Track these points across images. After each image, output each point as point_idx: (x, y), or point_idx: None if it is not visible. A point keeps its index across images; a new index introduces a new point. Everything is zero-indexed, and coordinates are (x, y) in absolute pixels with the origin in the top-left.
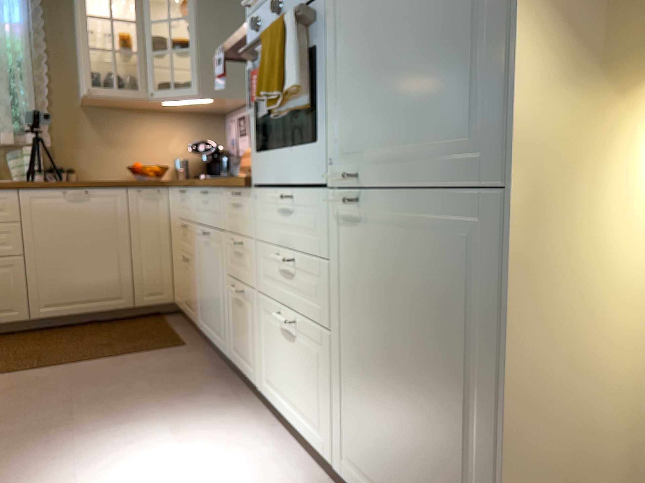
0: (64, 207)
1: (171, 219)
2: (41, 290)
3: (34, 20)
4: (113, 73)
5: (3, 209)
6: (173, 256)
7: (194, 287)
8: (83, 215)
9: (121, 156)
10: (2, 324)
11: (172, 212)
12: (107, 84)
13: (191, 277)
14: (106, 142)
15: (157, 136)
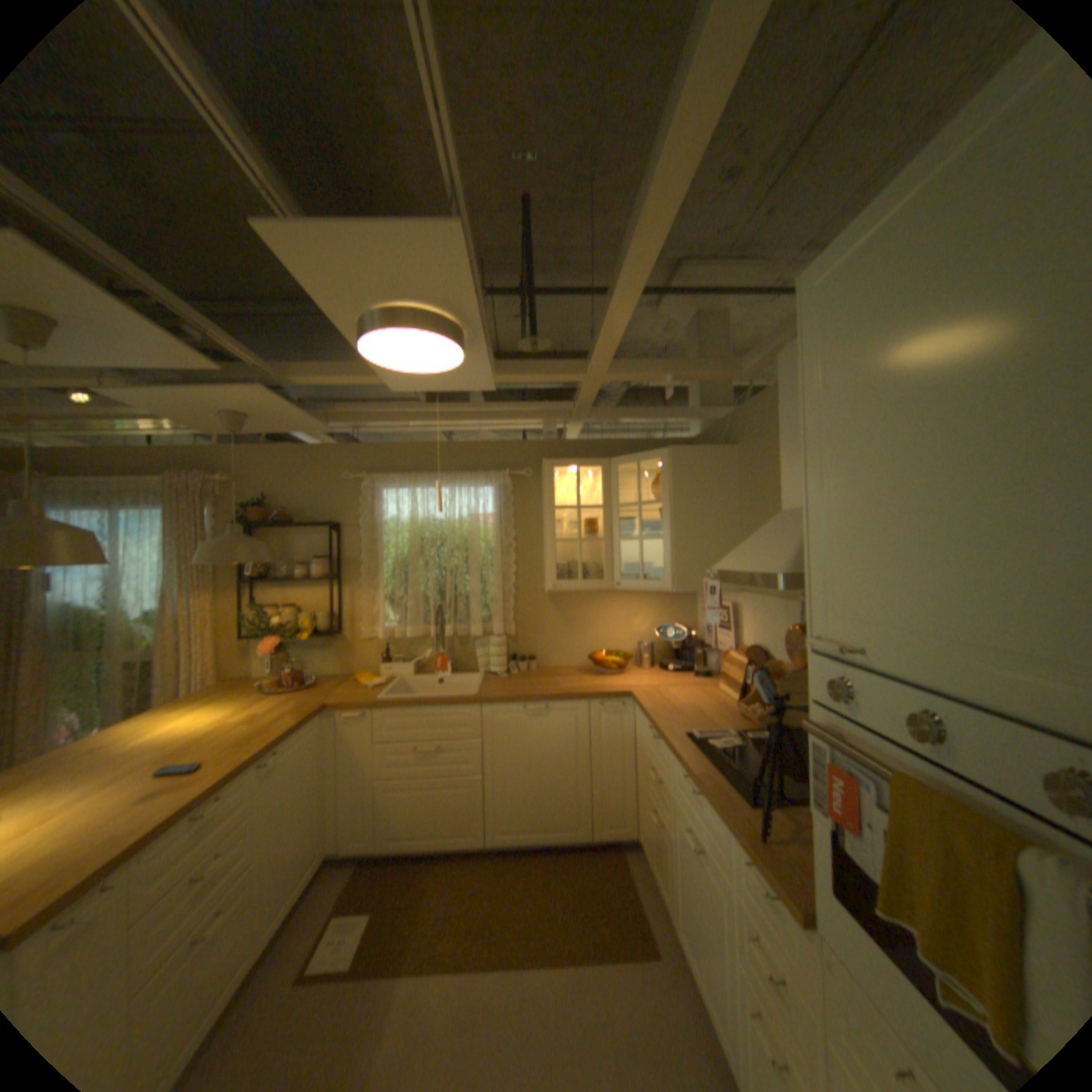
0: (524, 723)
1: (639, 742)
2: (498, 815)
3: (507, 509)
4: (578, 563)
5: (468, 725)
6: (640, 788)
7: (674, 878)
8: (543, 732)
9: (582, 638)
10: (460, 849)
11: (640, 736)
12: (572, 574)
13: (668, 856)
14: (568, 624)
15: (620, 615)
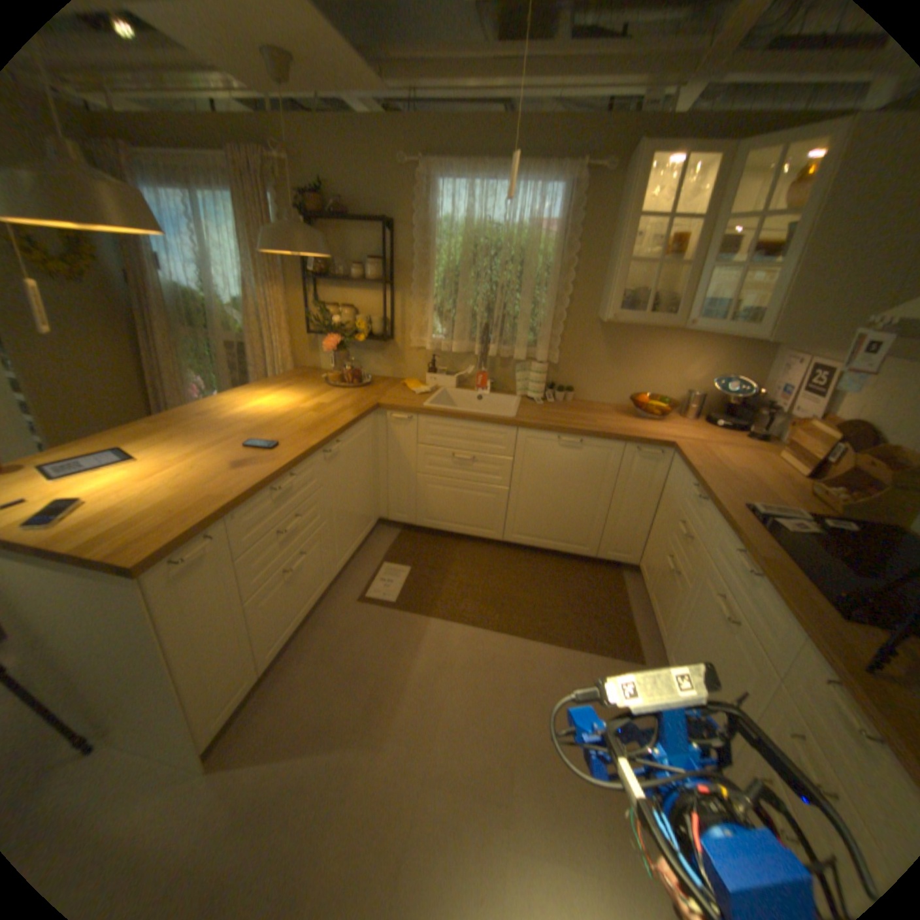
0: (556, 452)
1: (669, 491)
2: (518, 521)
3: (576, 215)
4: (650, 291)
5: (502, 444)
6: (657, 529)
7: (679, 617)
8: (572, 463)
9: (627, 378)
10: (482, 537)
11: (673, 487)
12: (640, 305)
13: (678, 598)
14: (615, 361)
15: (676, 359)
